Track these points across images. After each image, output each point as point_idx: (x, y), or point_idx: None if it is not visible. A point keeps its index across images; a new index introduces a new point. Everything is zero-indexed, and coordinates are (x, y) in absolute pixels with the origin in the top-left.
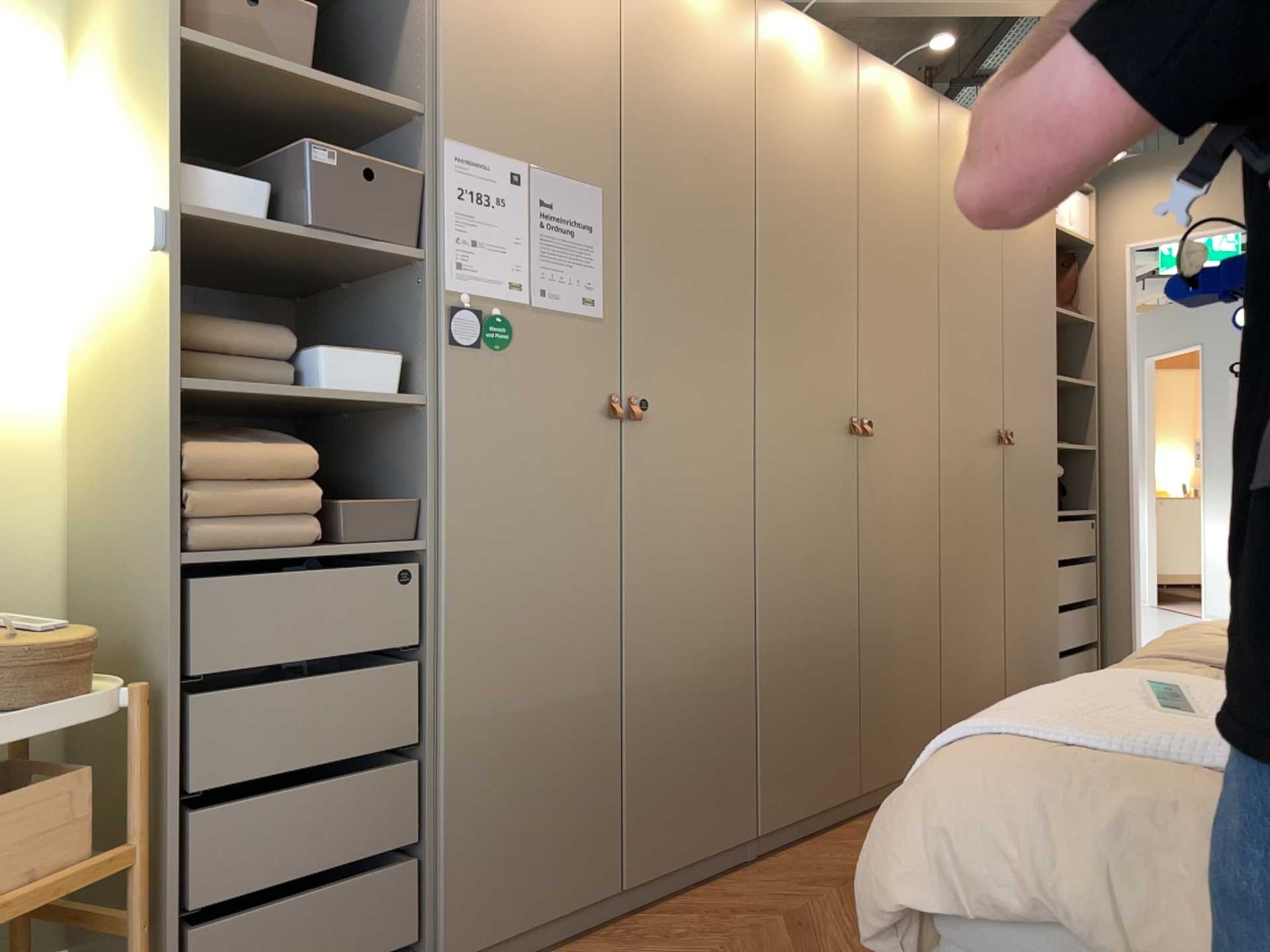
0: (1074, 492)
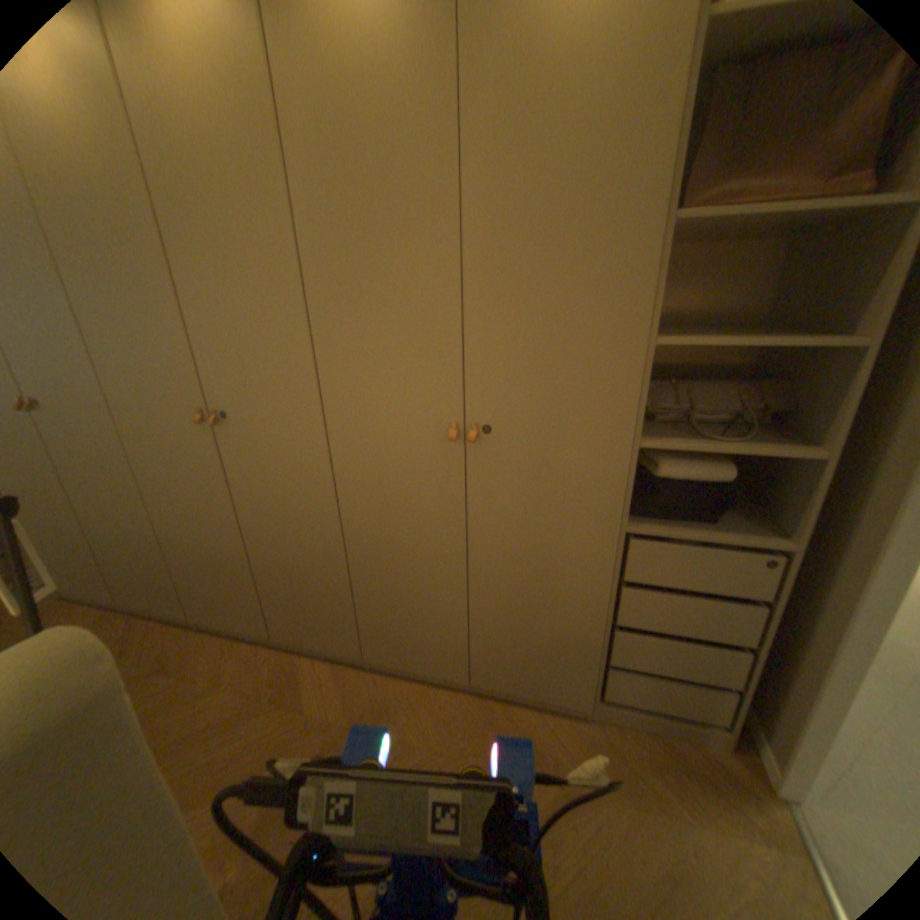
0: (795, 511)
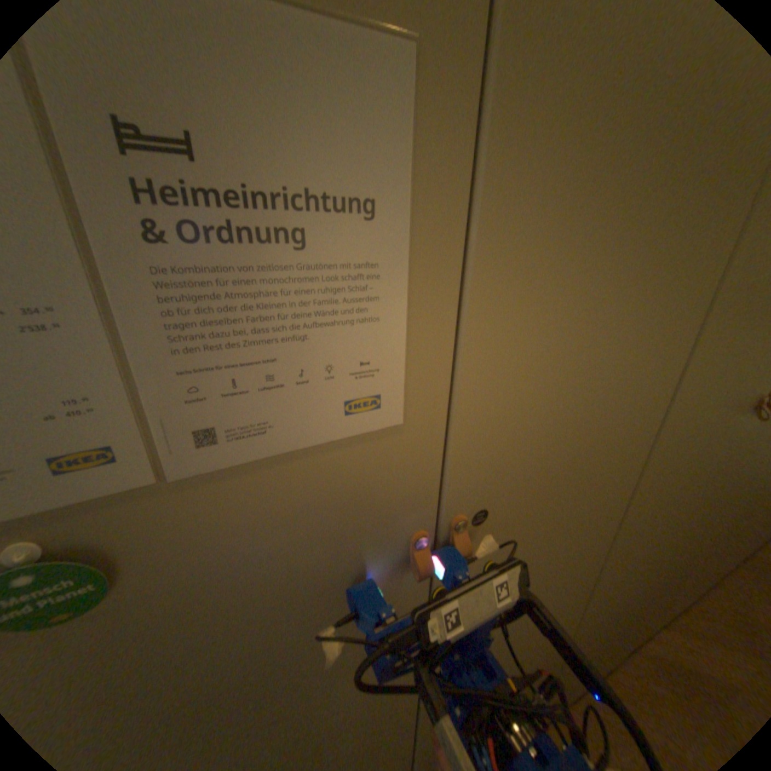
0: None
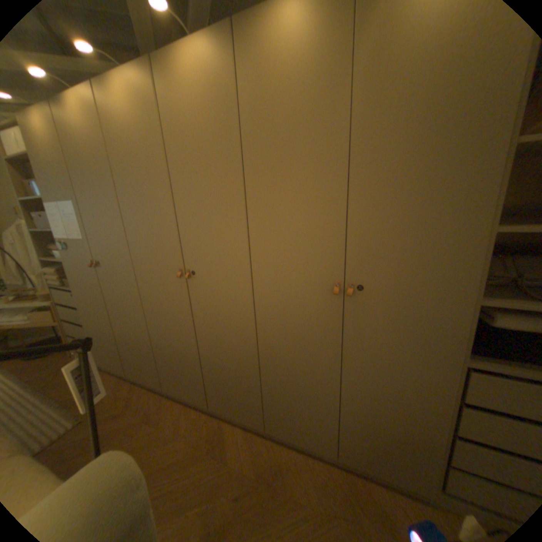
0: None
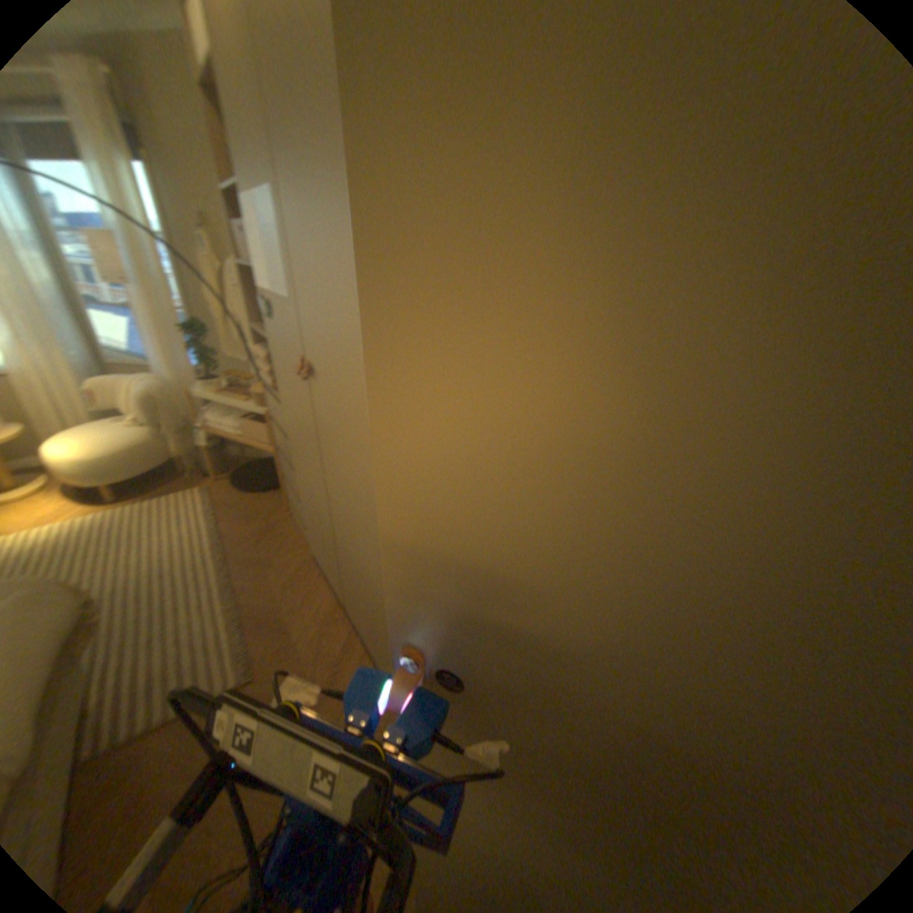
0: None
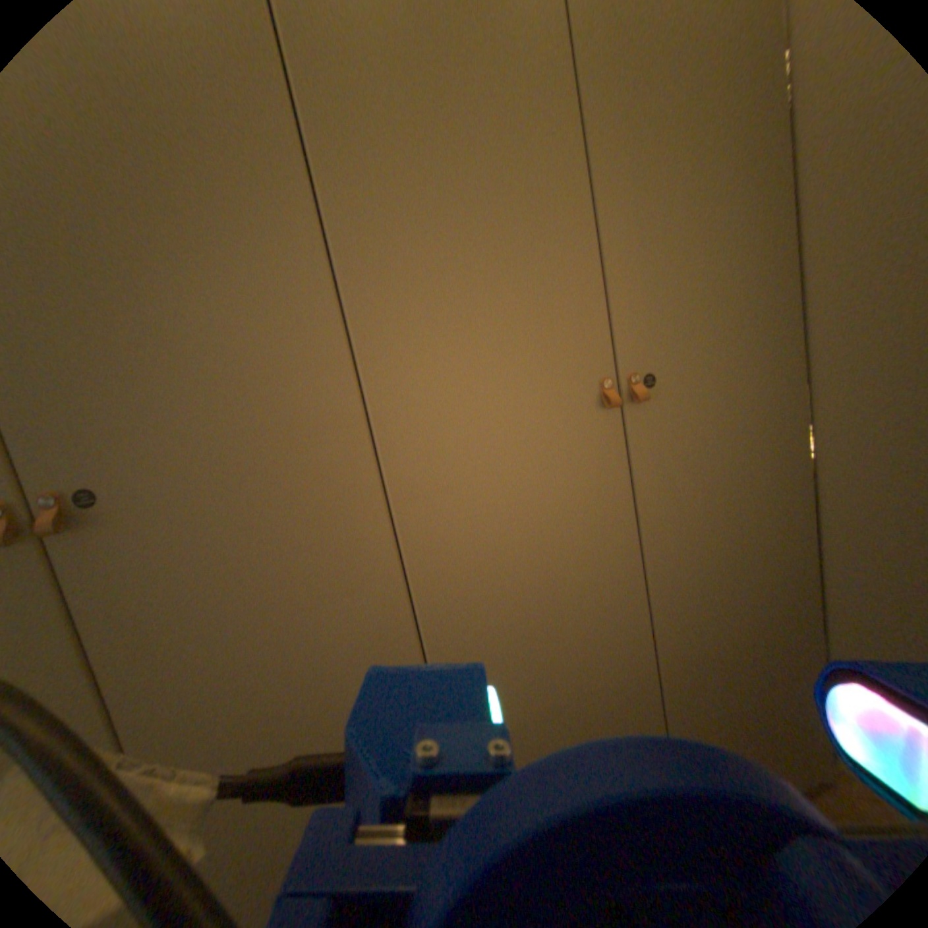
0: None
